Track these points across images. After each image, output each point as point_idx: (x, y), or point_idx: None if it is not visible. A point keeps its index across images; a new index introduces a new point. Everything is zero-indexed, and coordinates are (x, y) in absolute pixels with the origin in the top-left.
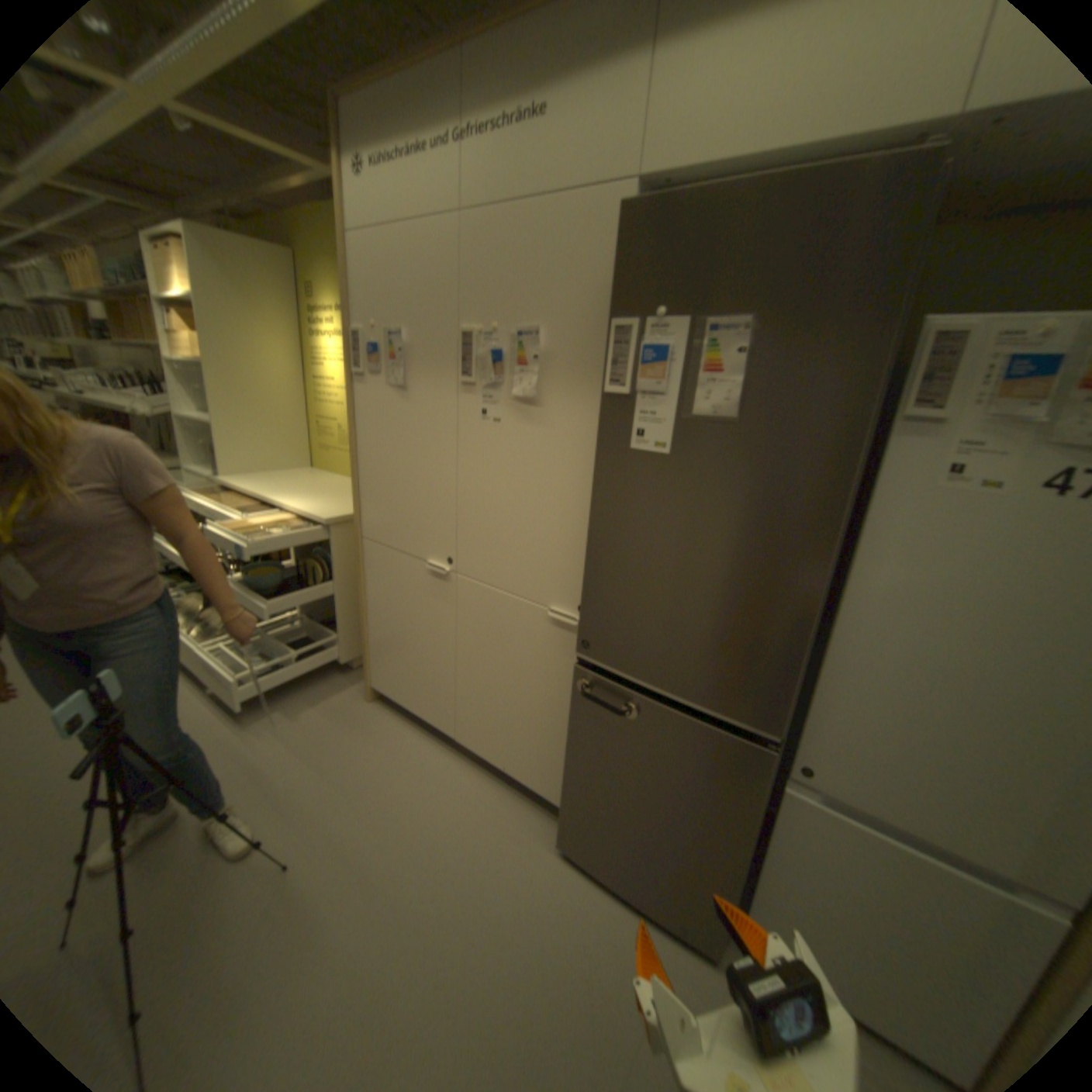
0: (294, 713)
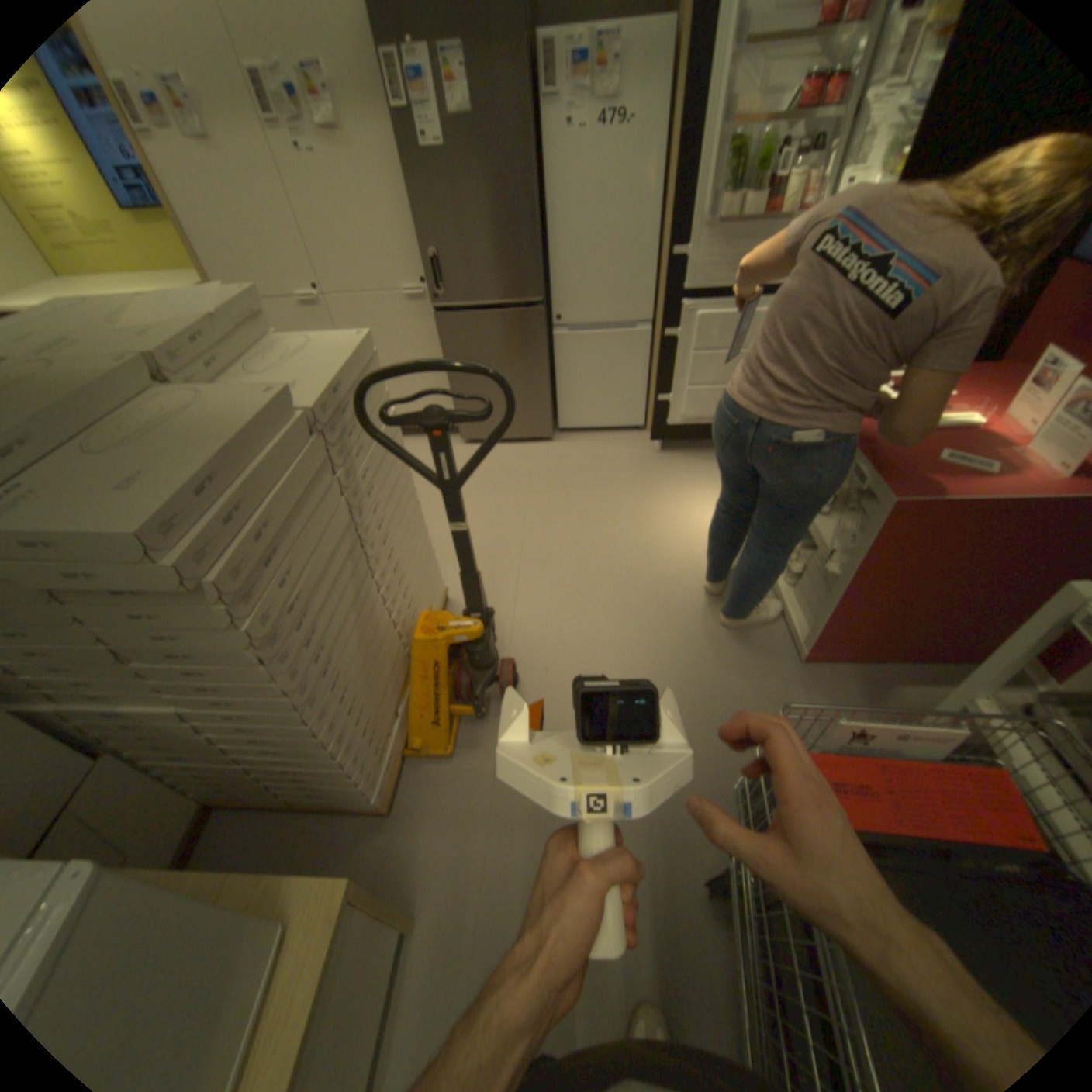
0: None
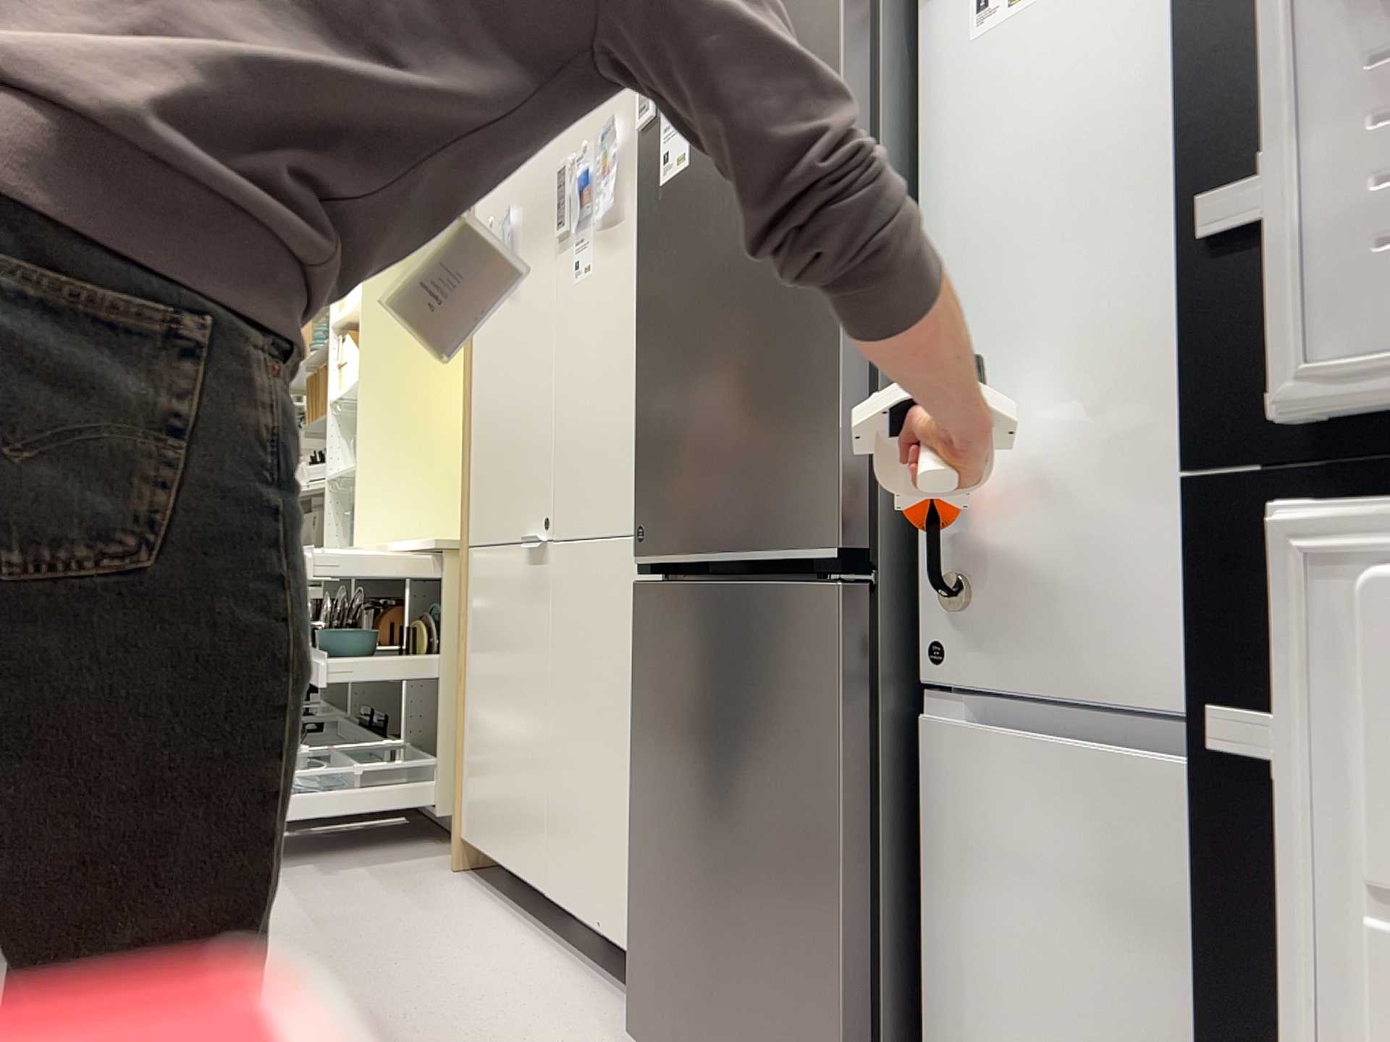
0: (332, 870)
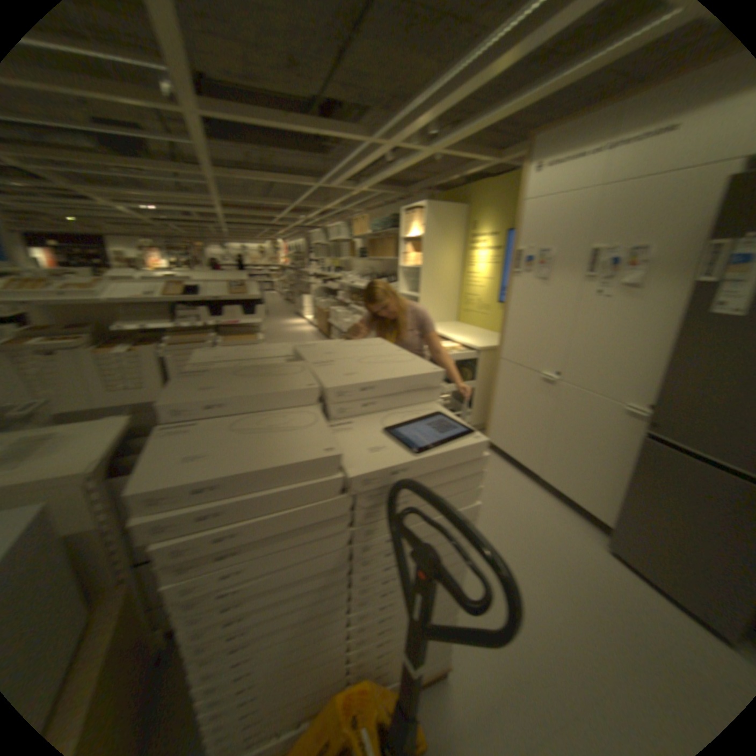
0: None
